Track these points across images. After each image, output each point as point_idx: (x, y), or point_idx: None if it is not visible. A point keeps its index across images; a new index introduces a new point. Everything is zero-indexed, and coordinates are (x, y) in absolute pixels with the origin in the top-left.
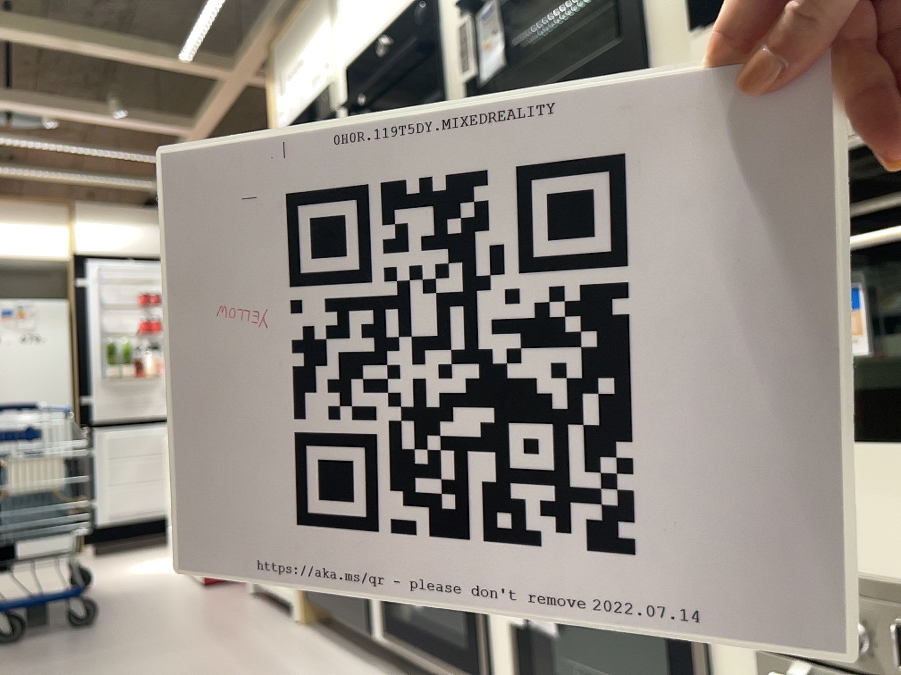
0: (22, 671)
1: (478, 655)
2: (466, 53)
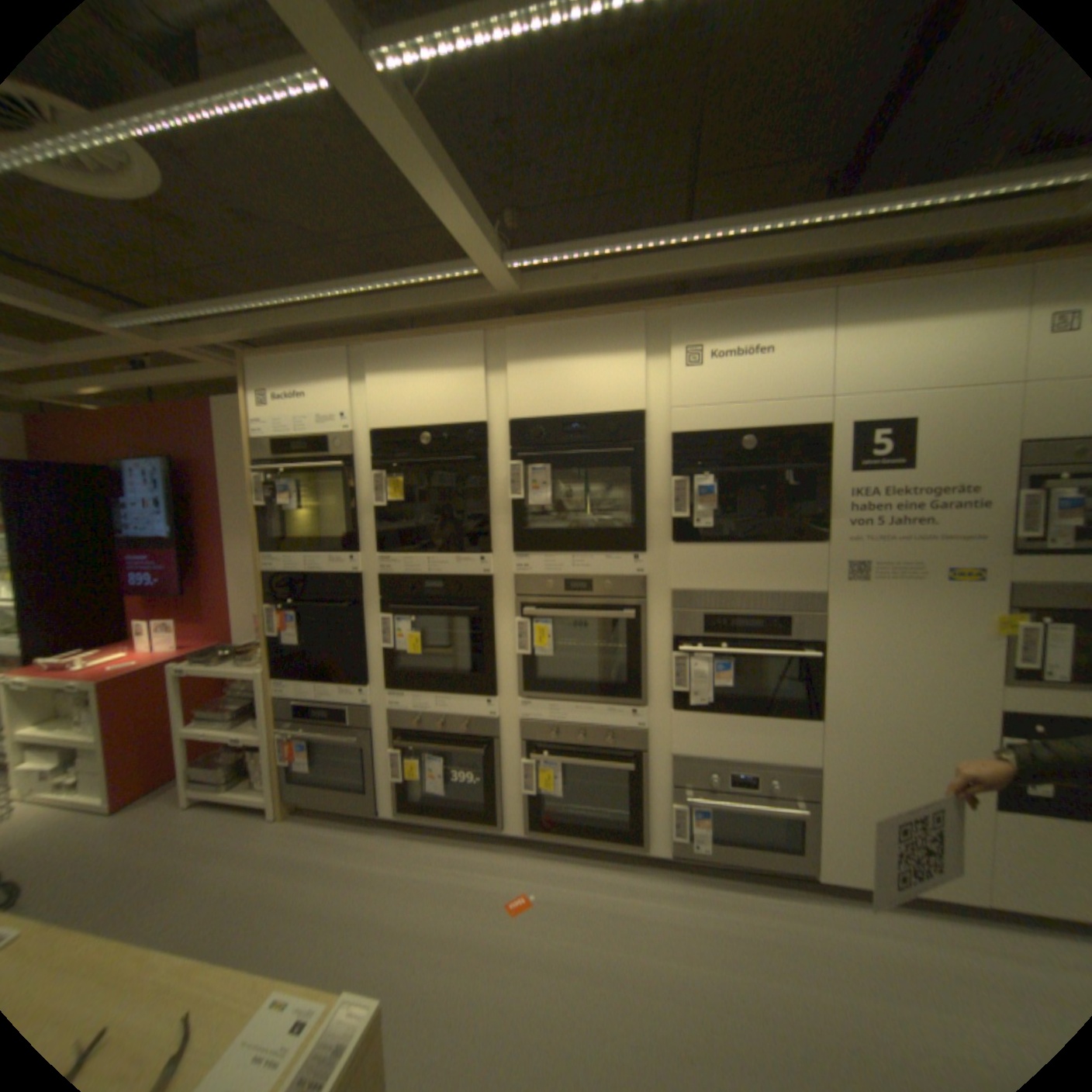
0: None
1: (493, 815)
2: (519, 486)
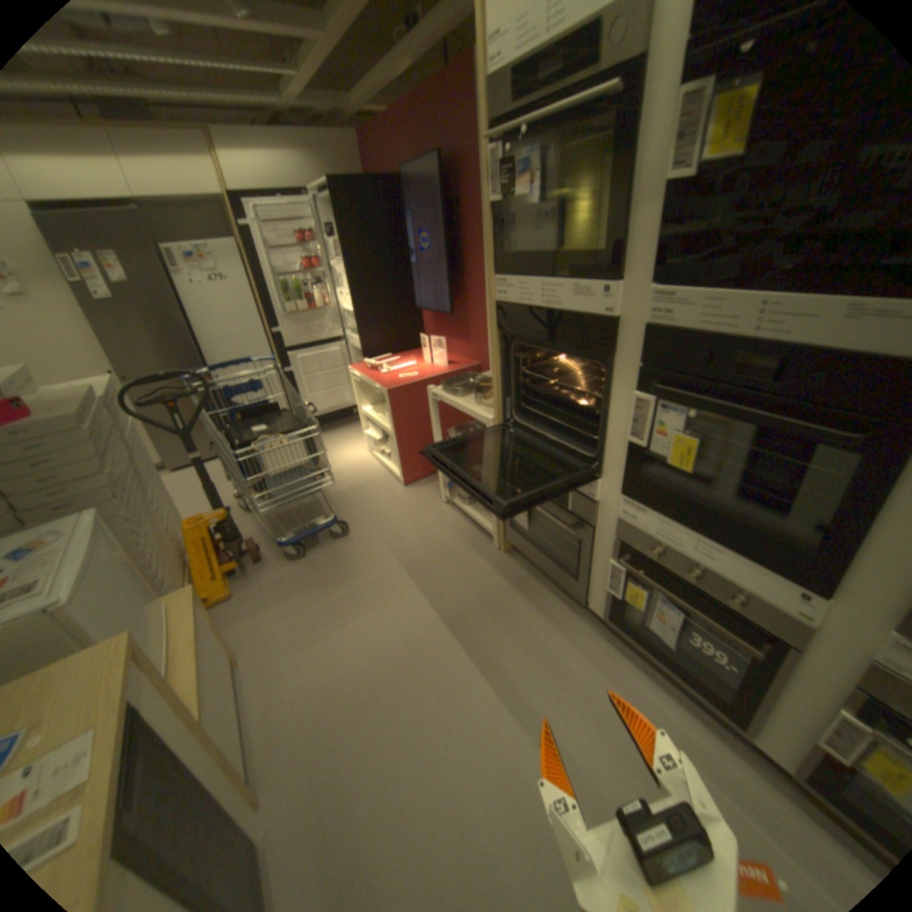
0: (324, 597)
1: (748, 715)
2: None
